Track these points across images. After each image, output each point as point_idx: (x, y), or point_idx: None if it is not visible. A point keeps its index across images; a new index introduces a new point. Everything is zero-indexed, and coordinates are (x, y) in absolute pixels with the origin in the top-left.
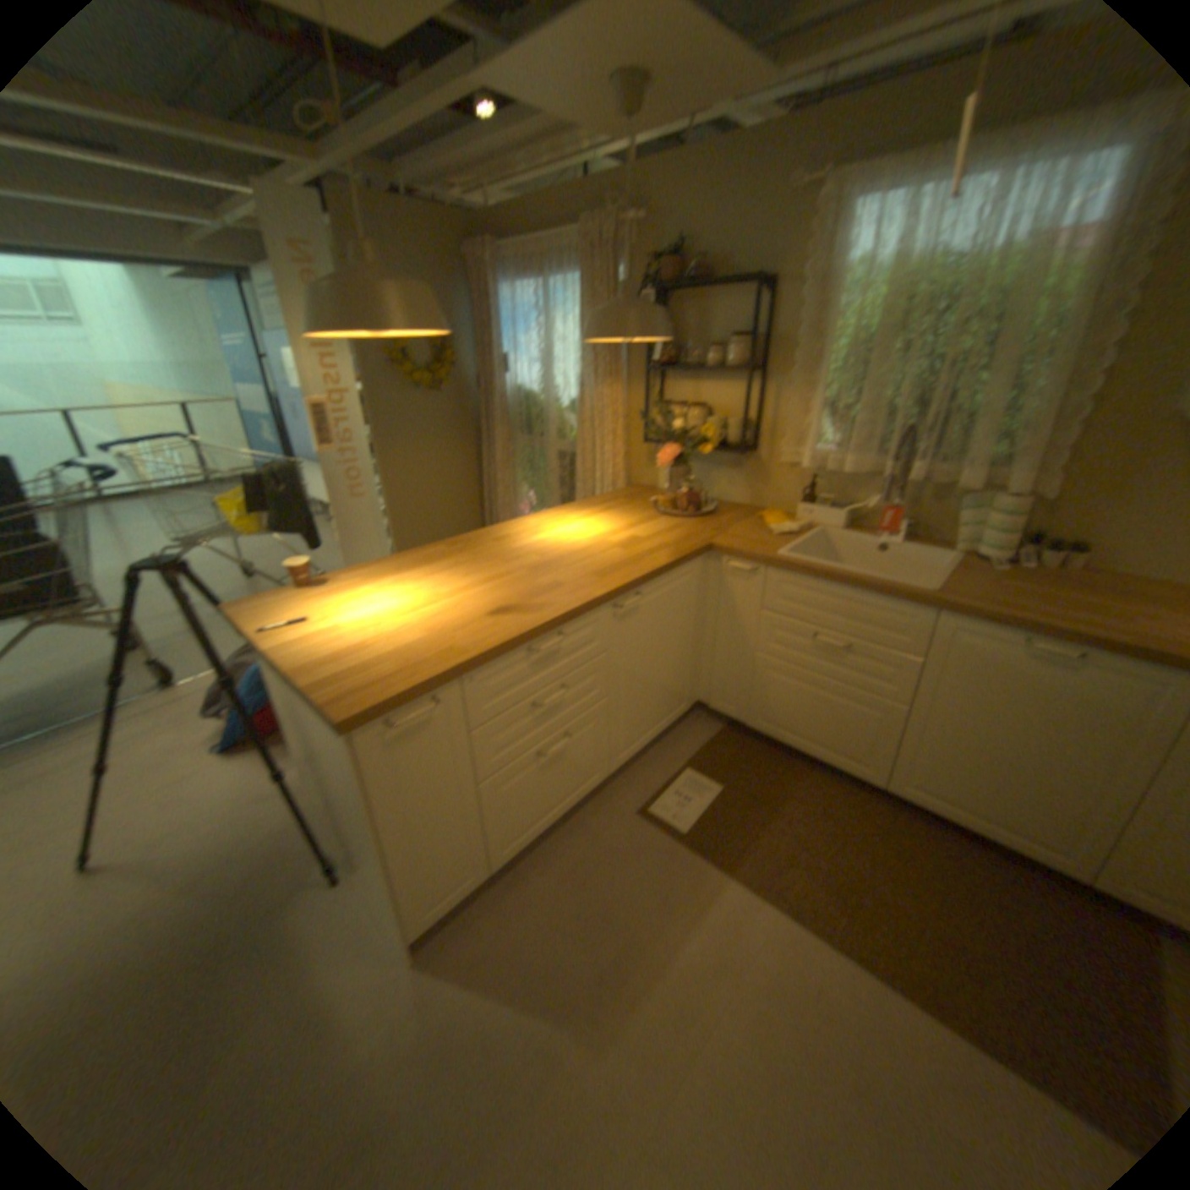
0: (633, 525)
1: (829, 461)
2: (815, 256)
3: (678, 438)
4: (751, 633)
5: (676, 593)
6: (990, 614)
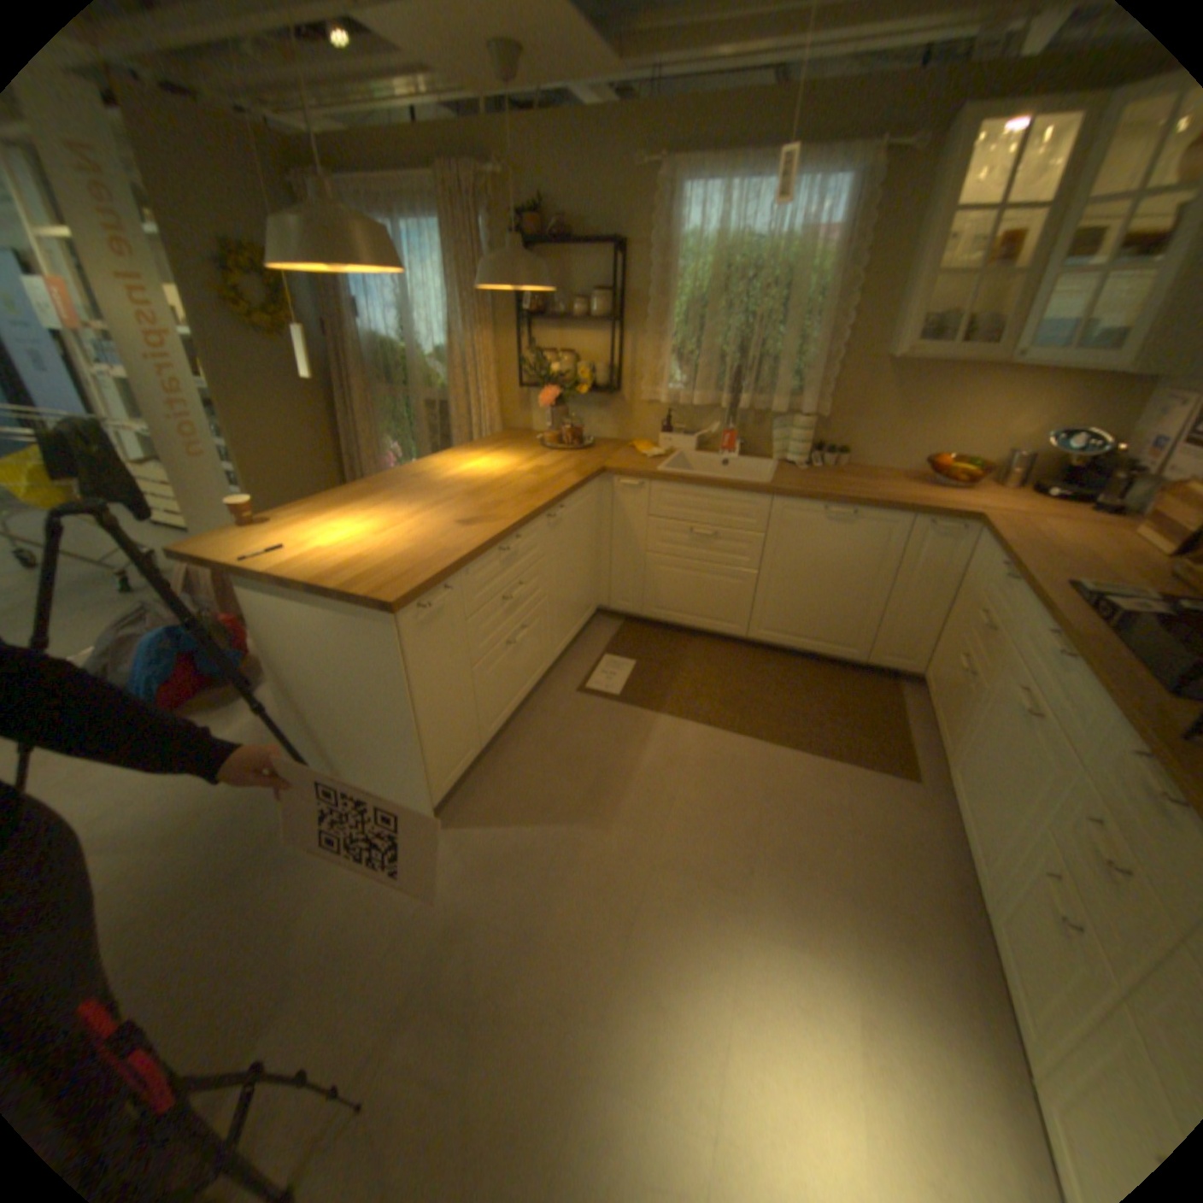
0: (532, 457)
1: (682, 397)
2: (658, 226)
3: (557, 380)
4: (641, 537)
5: (584, 508)
6: (803, 493)
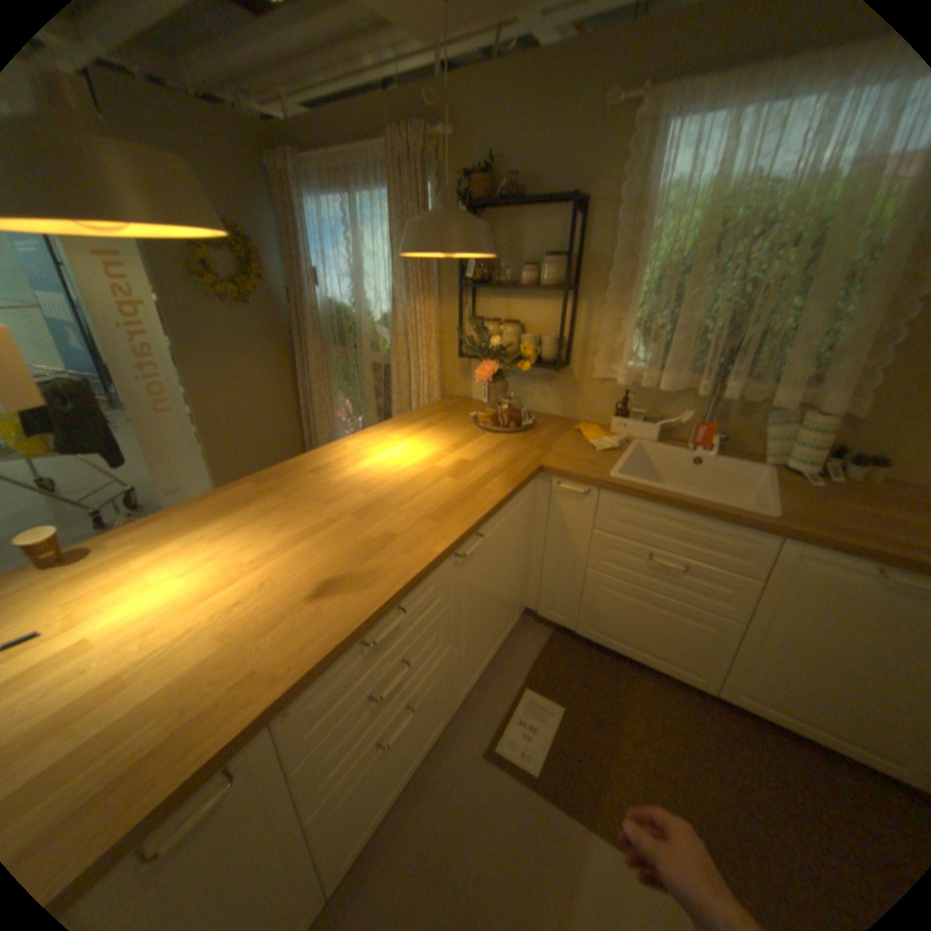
0: (459, 443)
1: (645, 378)
2: (631, 176)
3: (496, 354)
4: (583, 550)
5: (512, 519)
6: (843, 545)
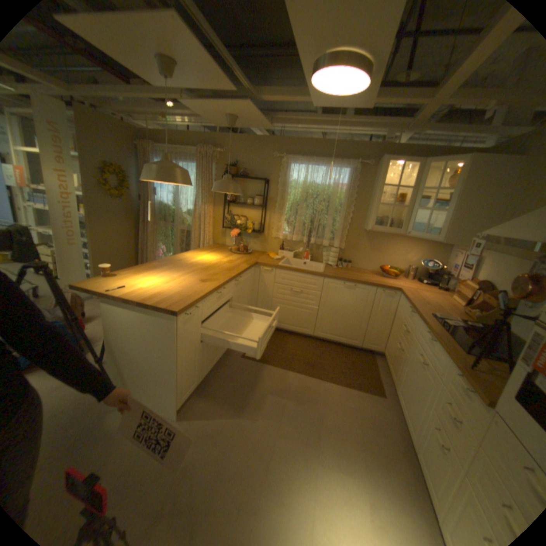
0: (227, 256)
1: (288, 237)
2: (281, 177)
3: (238, 227)
4: (270, 291)
5: (248, 278)
6: (335, 277)
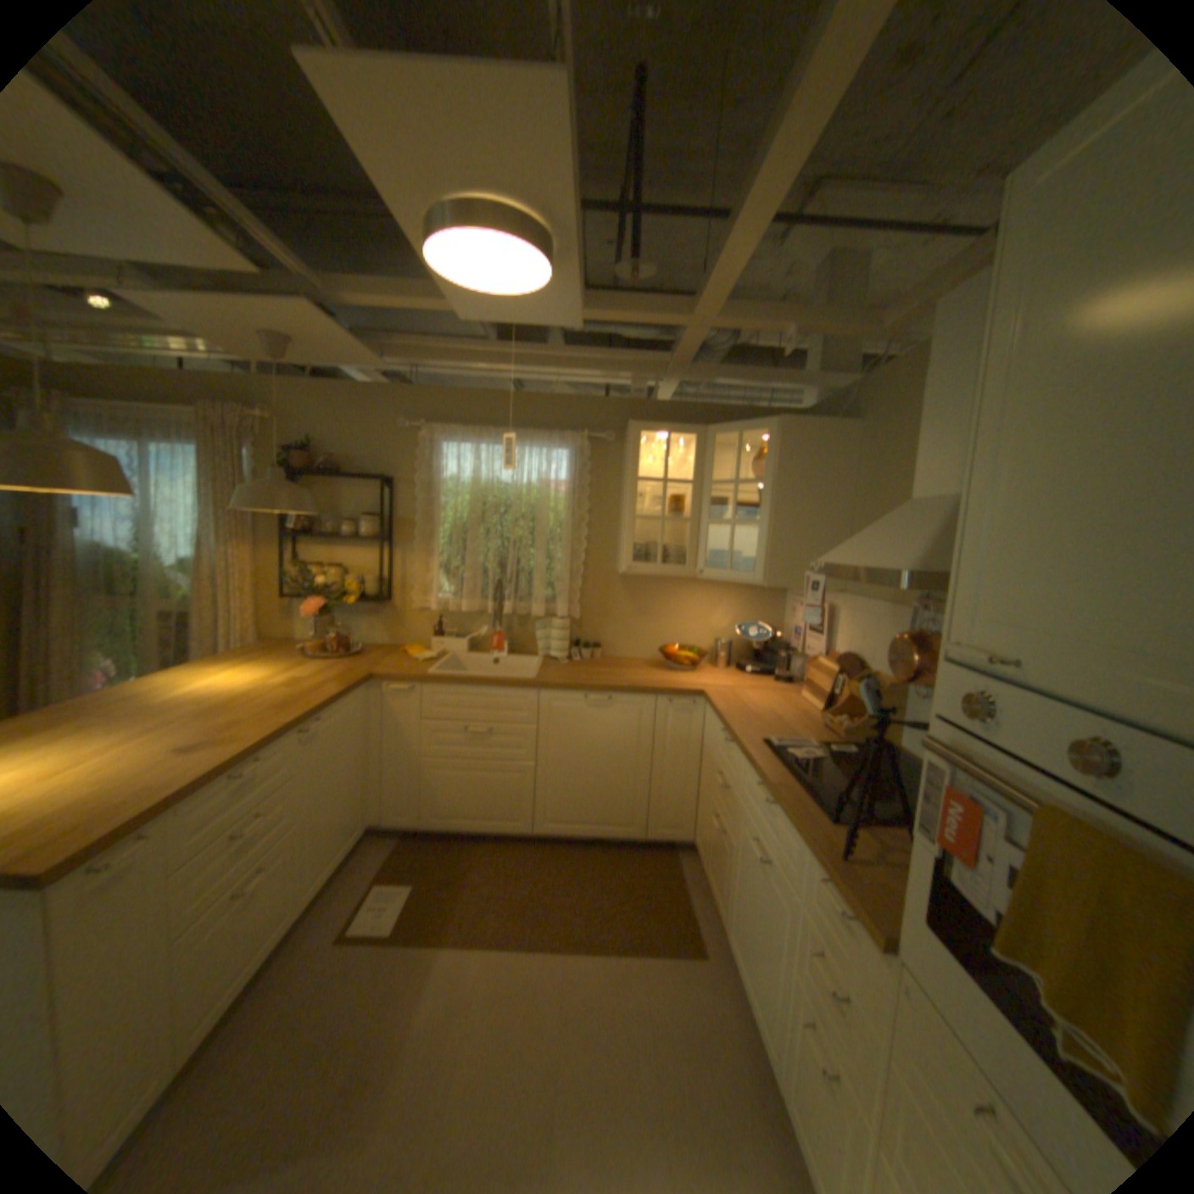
0: (291, 667)
1: (452, 604)
2: (422, 470)
3: (323, 590)
4: (416, 741)
5: (349, 717)
6: (565, 684)
